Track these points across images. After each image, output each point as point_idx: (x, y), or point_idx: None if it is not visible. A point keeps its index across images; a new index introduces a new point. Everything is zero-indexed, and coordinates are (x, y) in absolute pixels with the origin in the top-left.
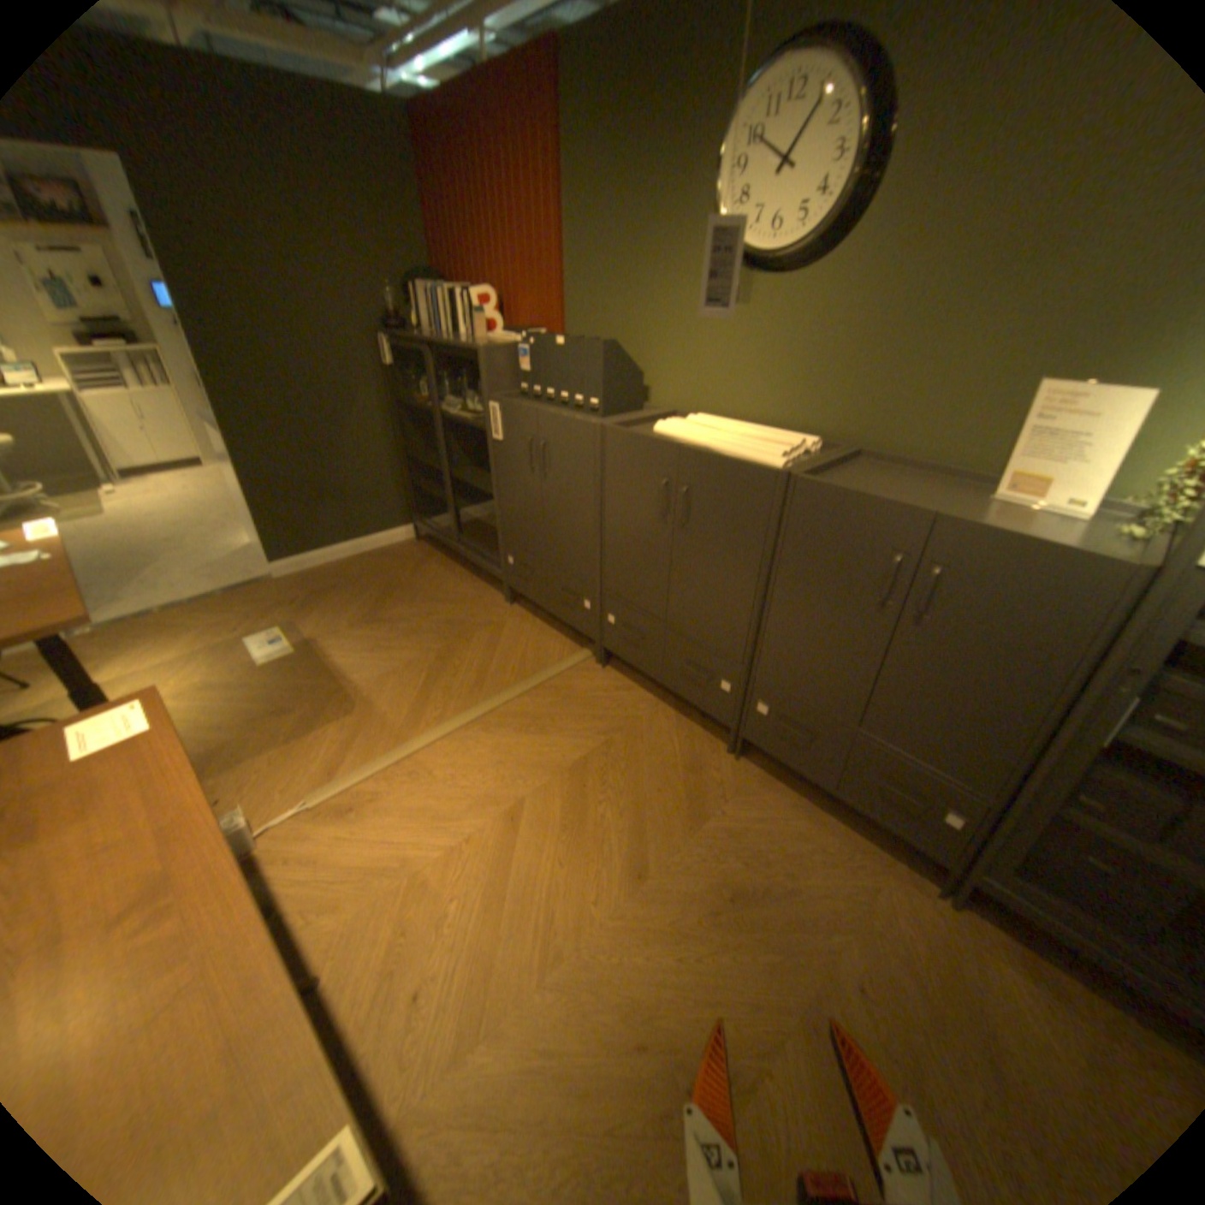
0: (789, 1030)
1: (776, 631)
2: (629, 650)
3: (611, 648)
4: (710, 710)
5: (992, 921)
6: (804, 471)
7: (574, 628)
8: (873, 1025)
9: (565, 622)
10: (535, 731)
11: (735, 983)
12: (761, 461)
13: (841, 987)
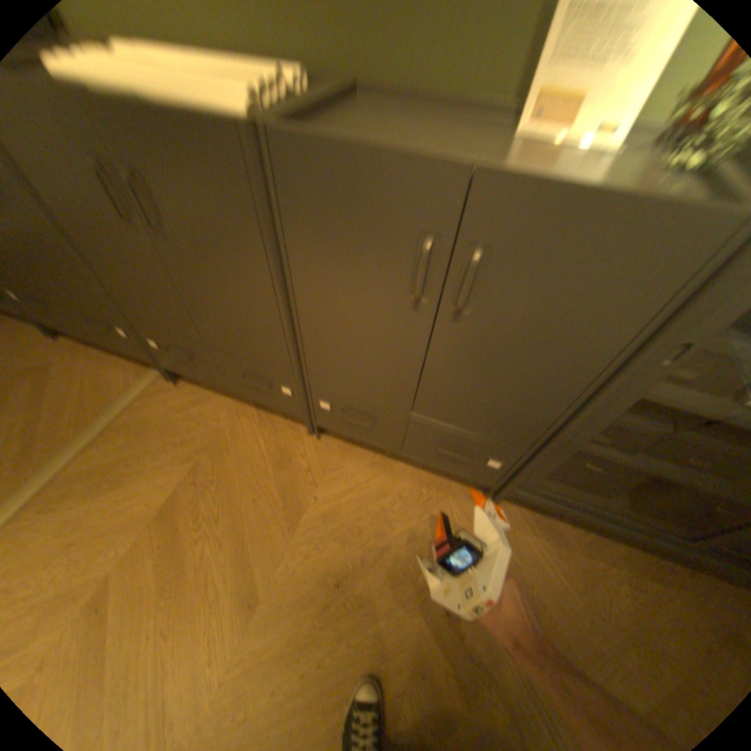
0: (401, 687)
1: (312, 339)
2: (185, 368)
3: (169, 367)
4: (280, 408)
5: (515, 501)
6: (276, 111)
7: (124, 352)
8: (459, 640)
9: (112, 348)
10: (107, 484)
11: (352, 668)
12: (211, 100)
13: (432, 618)
